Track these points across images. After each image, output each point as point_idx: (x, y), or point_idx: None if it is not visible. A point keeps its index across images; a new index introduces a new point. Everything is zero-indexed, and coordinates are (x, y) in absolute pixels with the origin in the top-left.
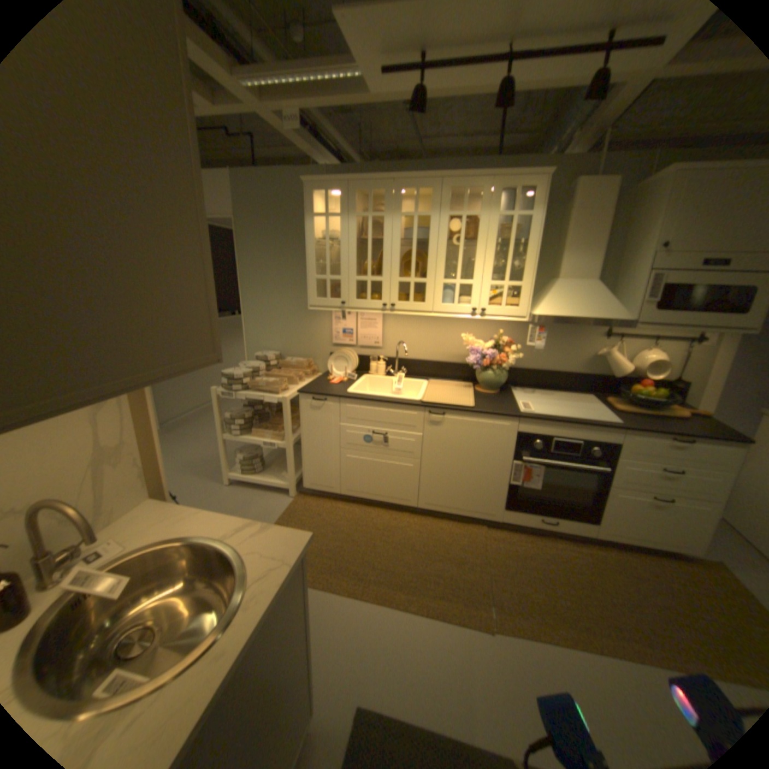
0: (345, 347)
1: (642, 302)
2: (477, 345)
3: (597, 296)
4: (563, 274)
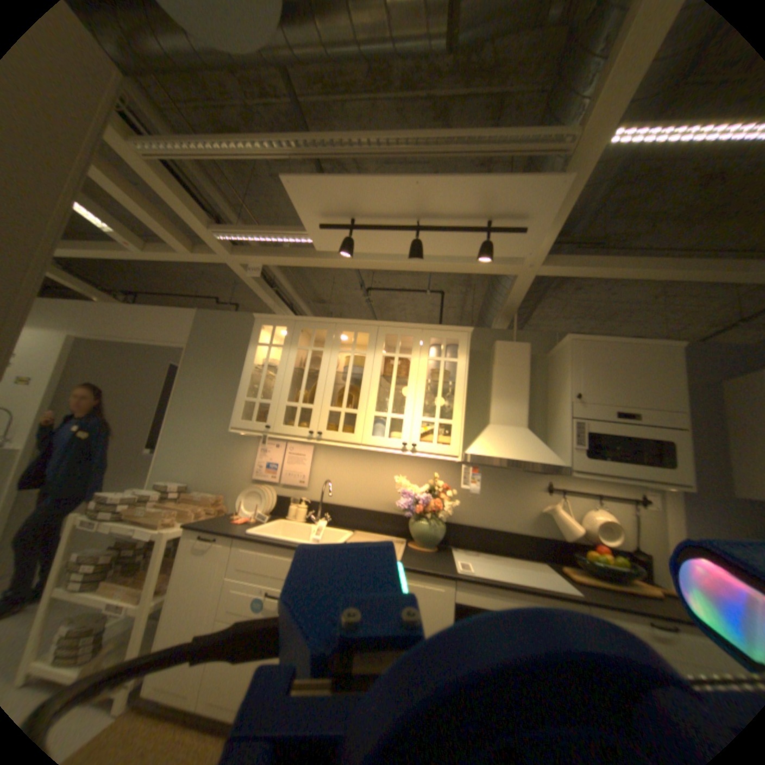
0: (266, 484)
1: (571, 448)
2: (410, 489)
3: (527, 441)
4: (492, 419)
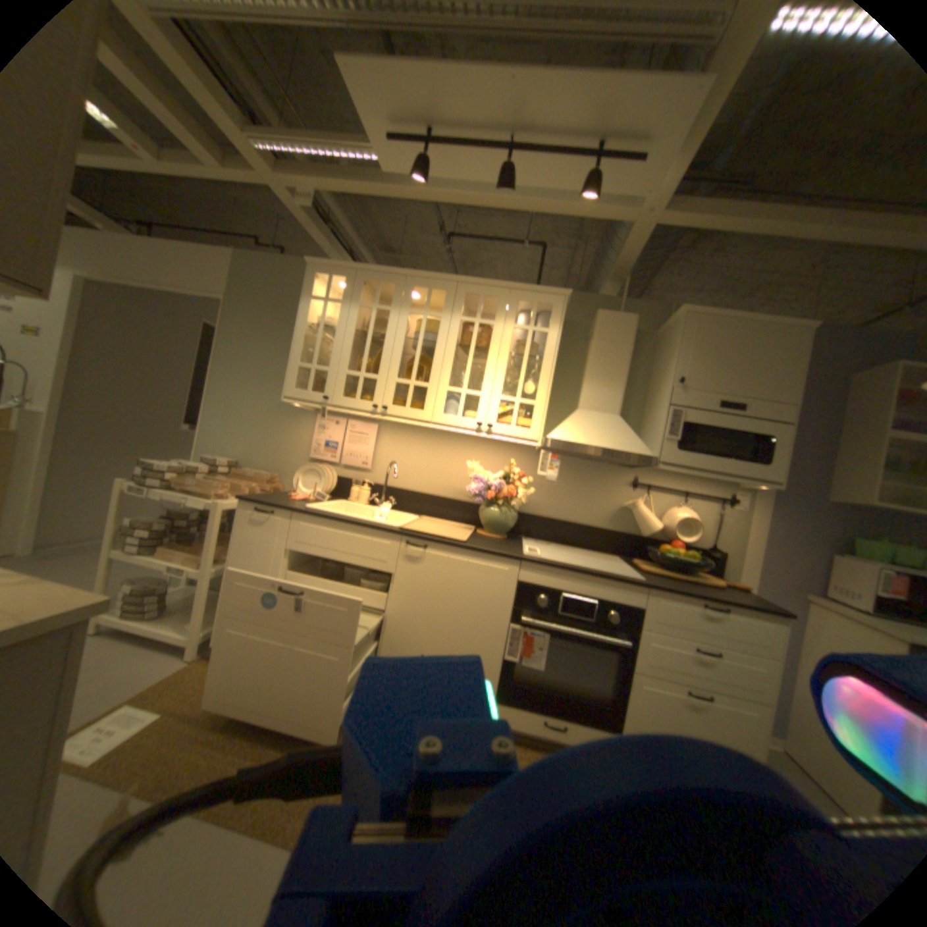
0: (324, 463)
1: (660, 438)
2: (482, 474)
3: (615, 428)
4: (580, 403)
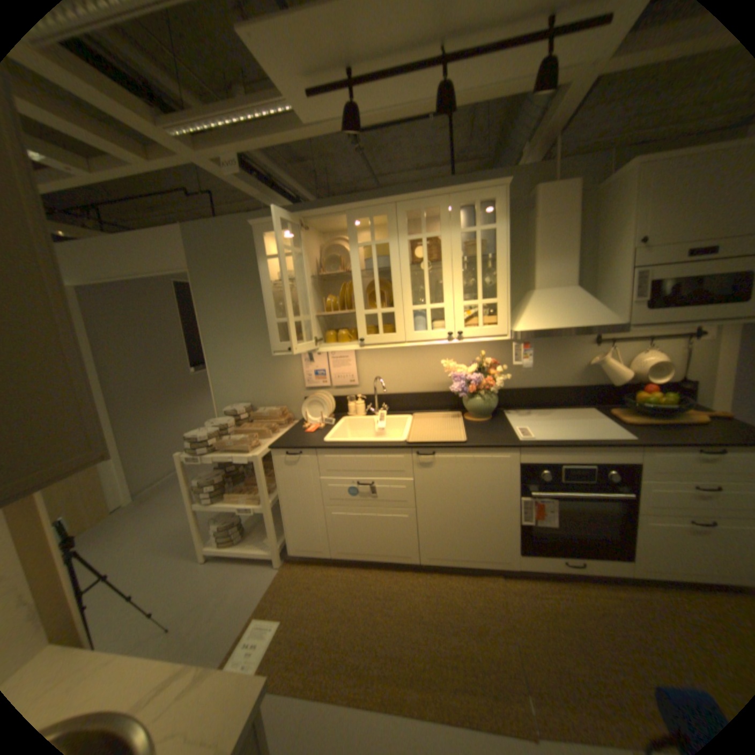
0: (319, 389)
1: (630, 303)
2: (459, 370)
3: (580, 302)
4: (538, 285)
